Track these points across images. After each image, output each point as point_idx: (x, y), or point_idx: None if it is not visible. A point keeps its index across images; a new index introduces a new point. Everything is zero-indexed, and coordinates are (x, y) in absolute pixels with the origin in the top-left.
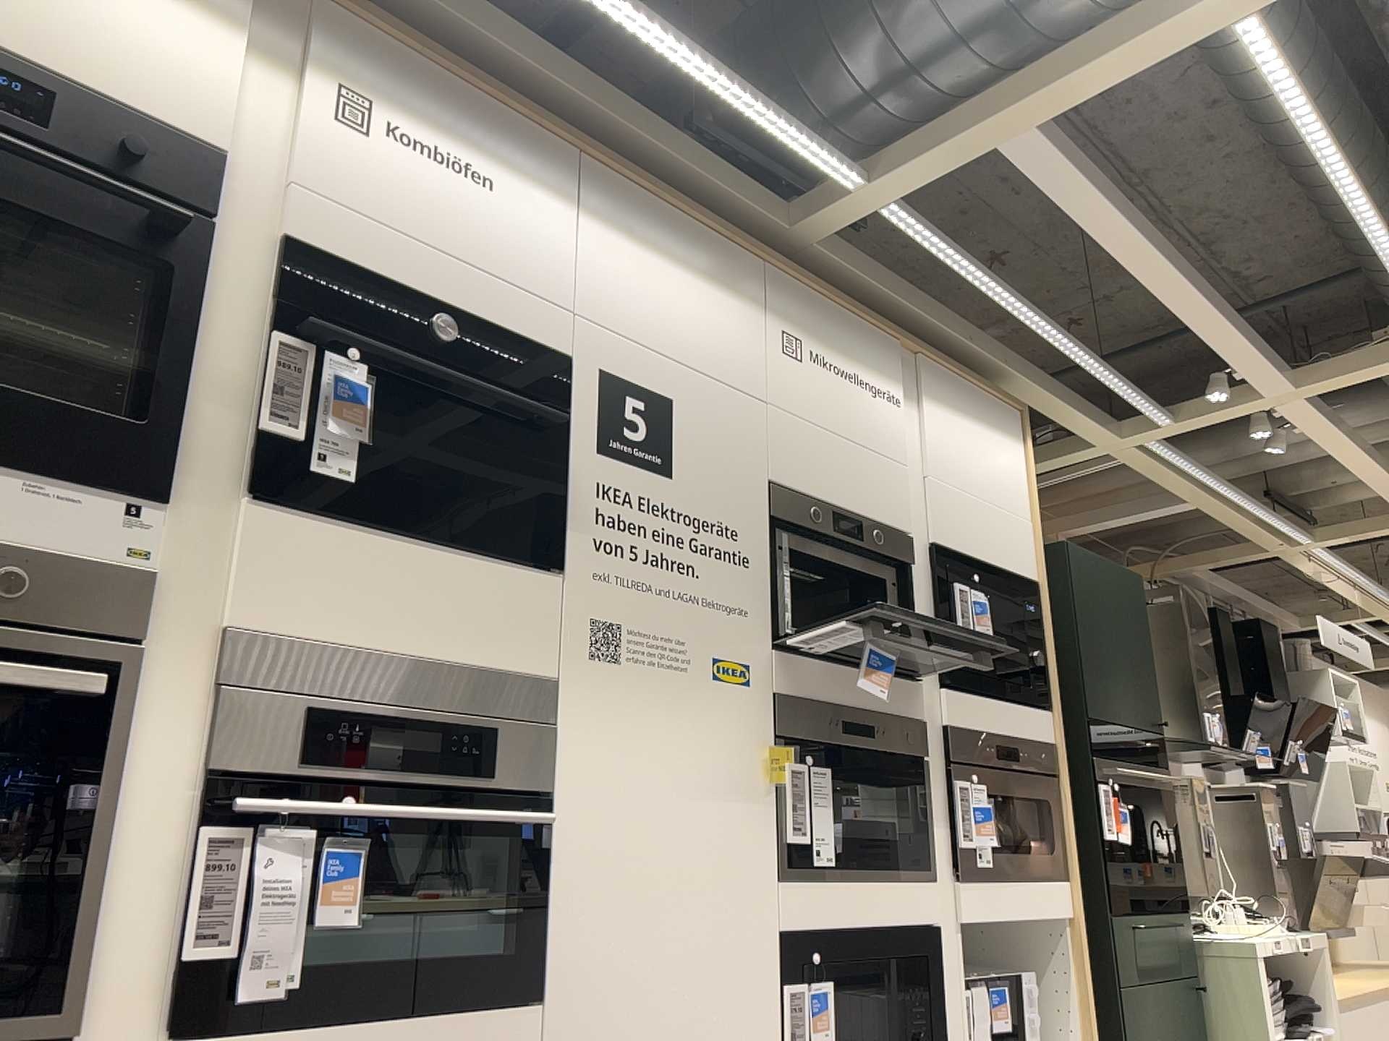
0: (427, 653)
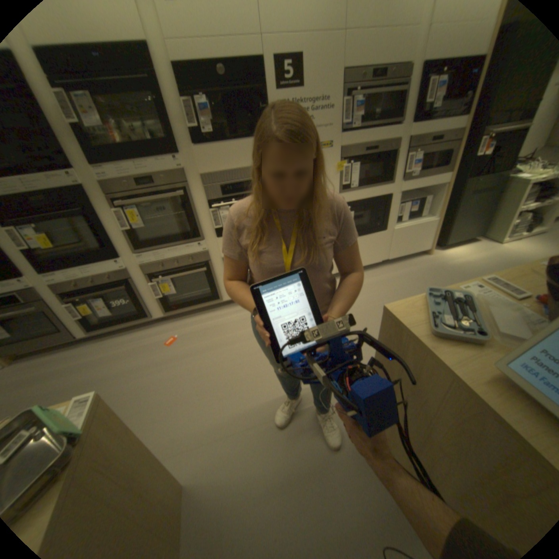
0: (239, 168)
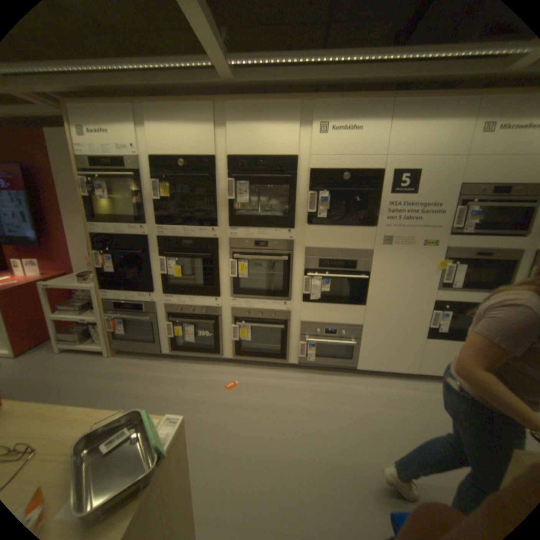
0: (340, 248)
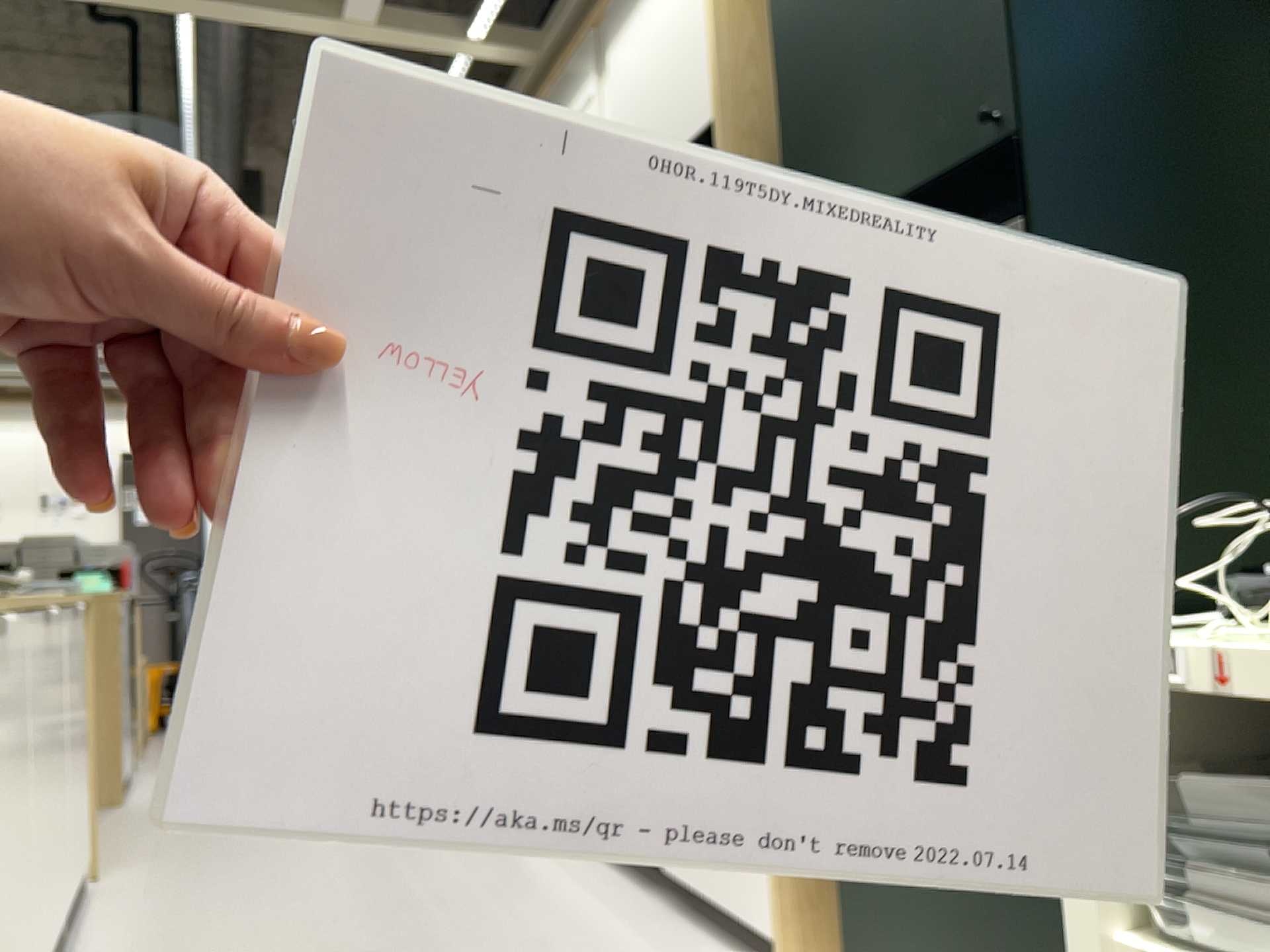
0: None
